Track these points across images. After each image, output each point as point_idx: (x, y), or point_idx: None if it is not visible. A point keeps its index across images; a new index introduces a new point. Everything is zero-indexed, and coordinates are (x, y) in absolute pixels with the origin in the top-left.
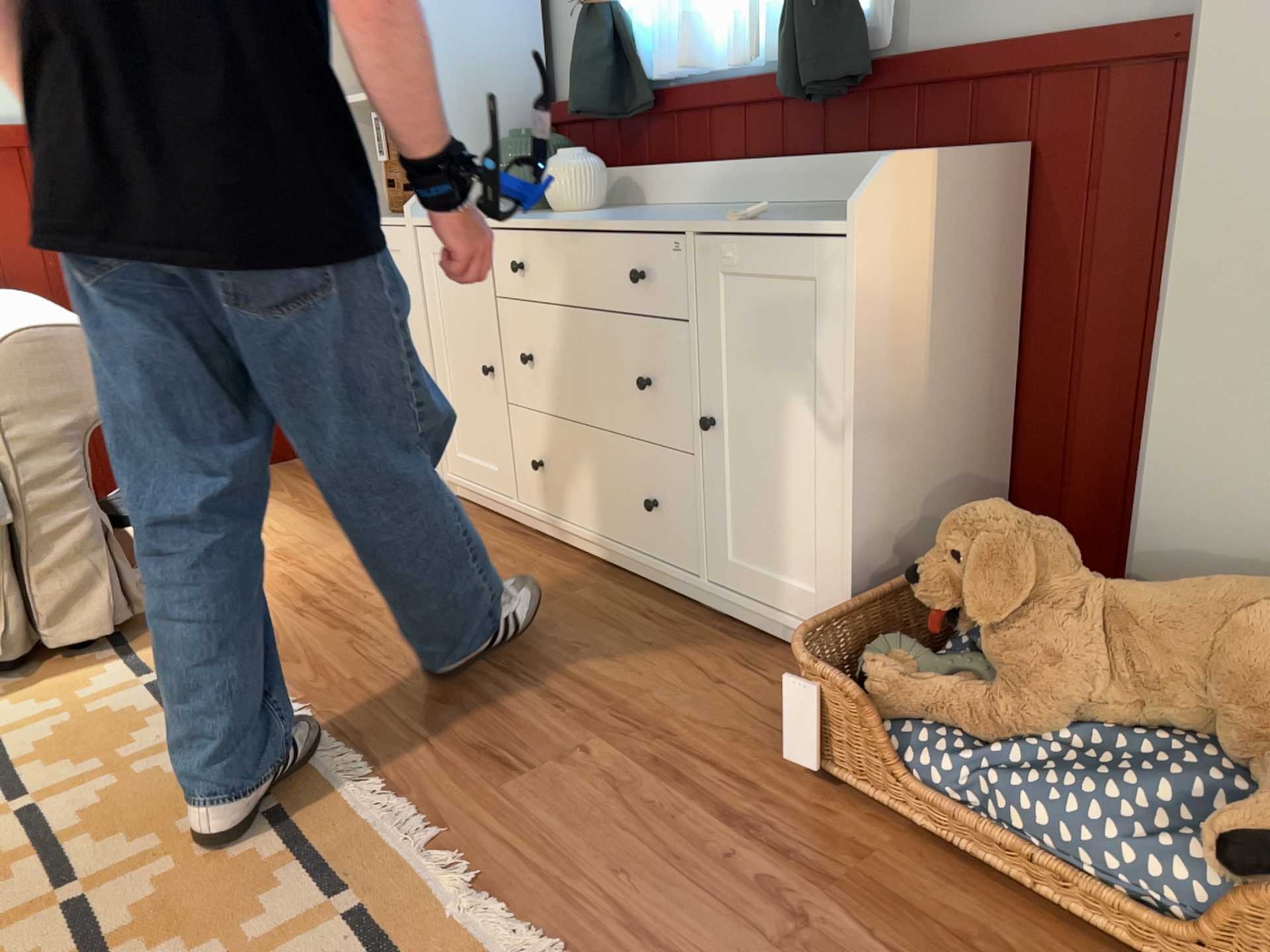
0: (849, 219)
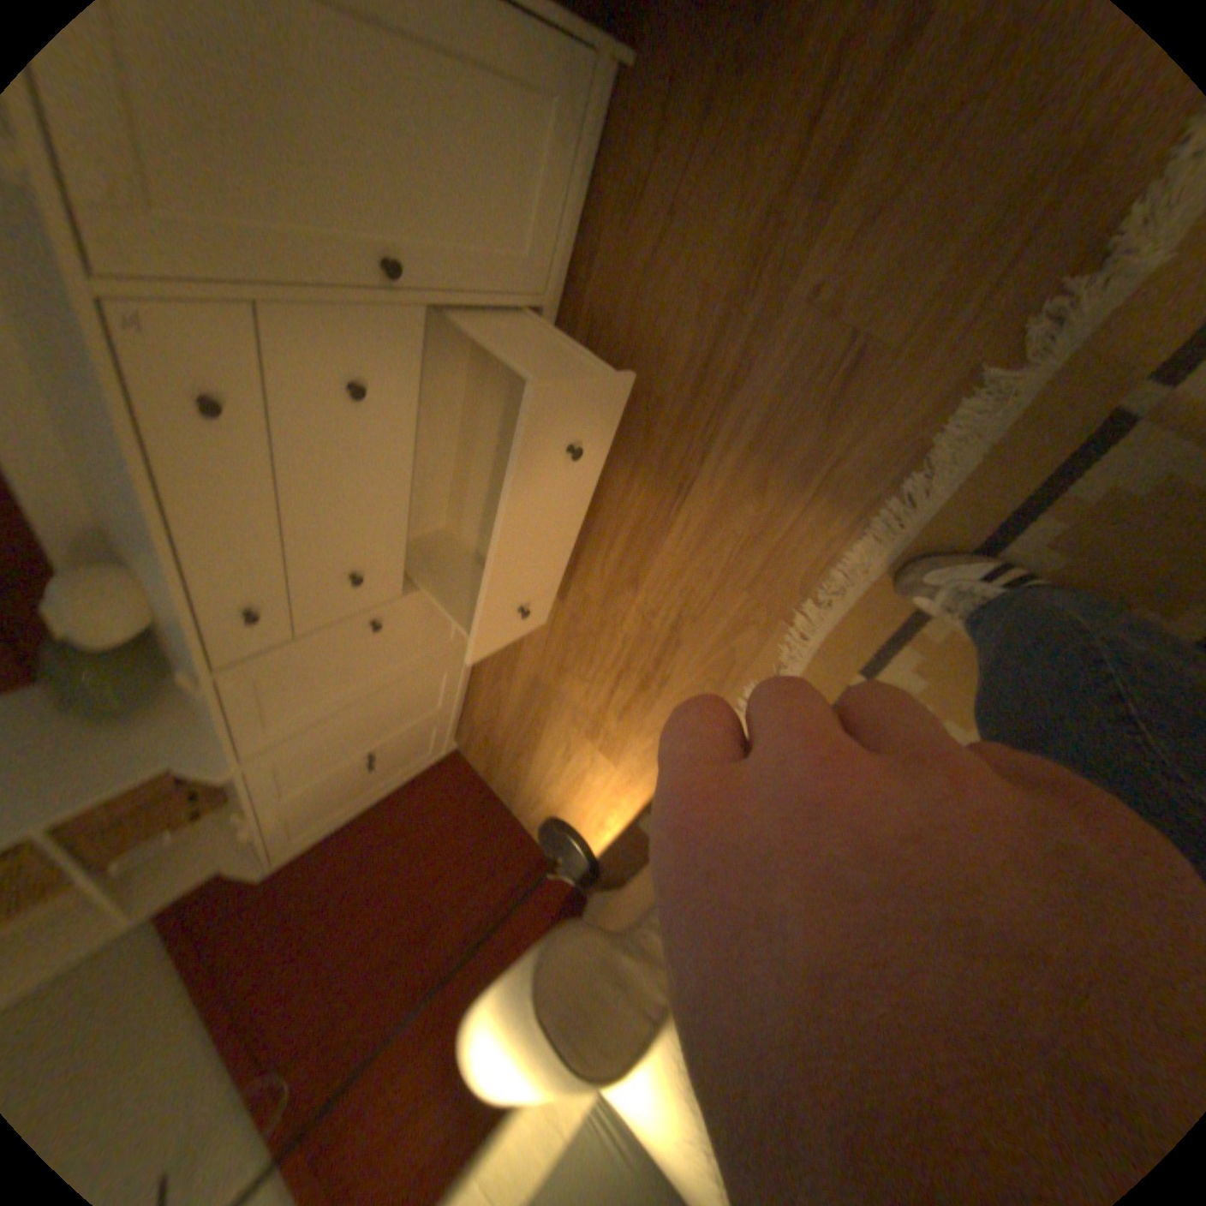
0: None
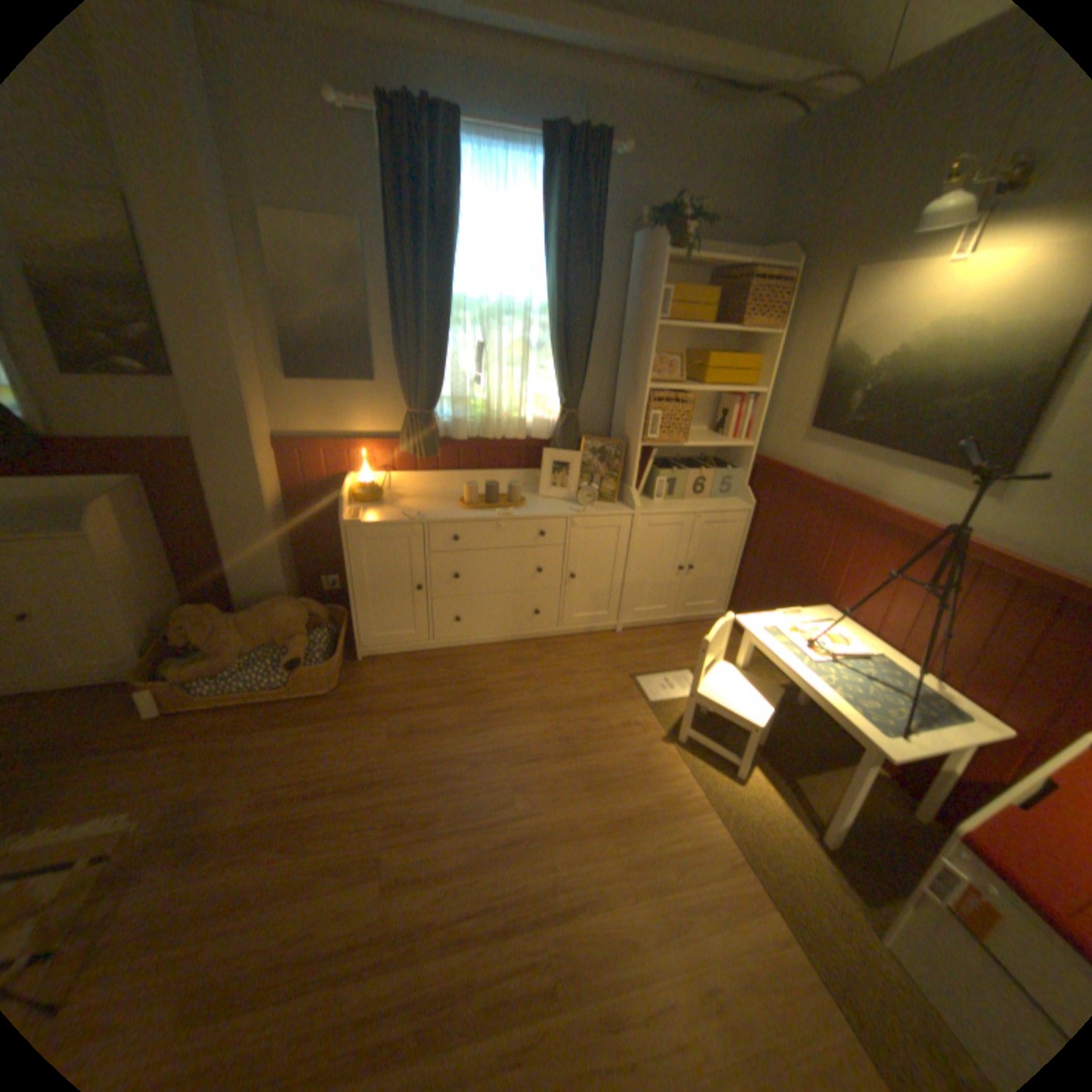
0: (78, 528)
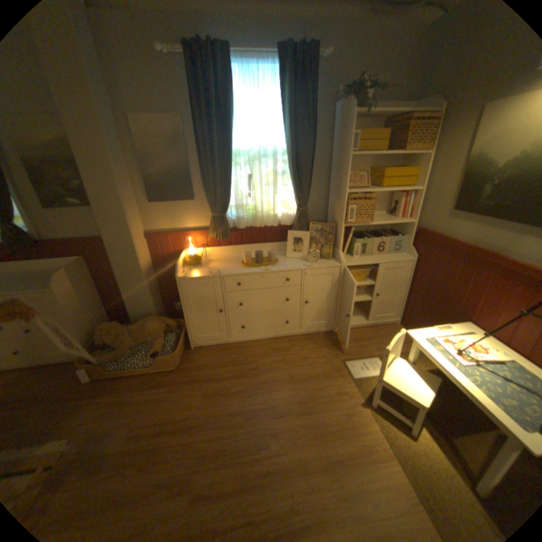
0: (49, 286)
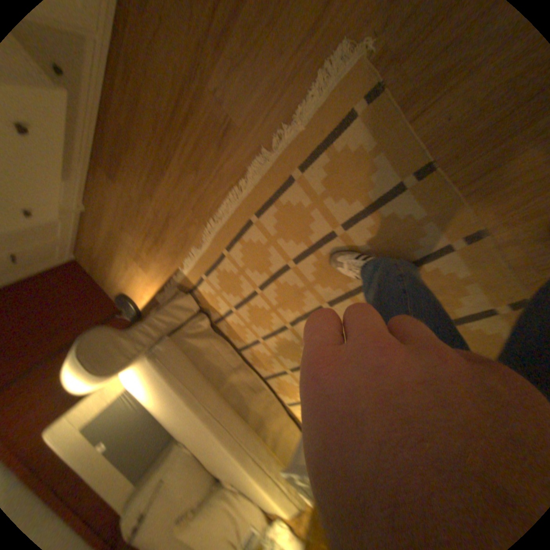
0: None
